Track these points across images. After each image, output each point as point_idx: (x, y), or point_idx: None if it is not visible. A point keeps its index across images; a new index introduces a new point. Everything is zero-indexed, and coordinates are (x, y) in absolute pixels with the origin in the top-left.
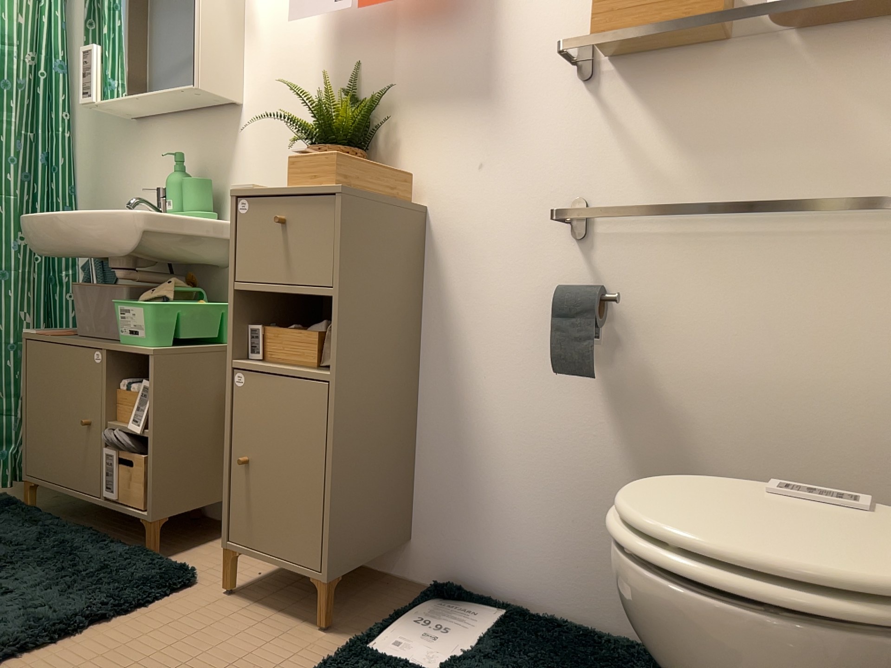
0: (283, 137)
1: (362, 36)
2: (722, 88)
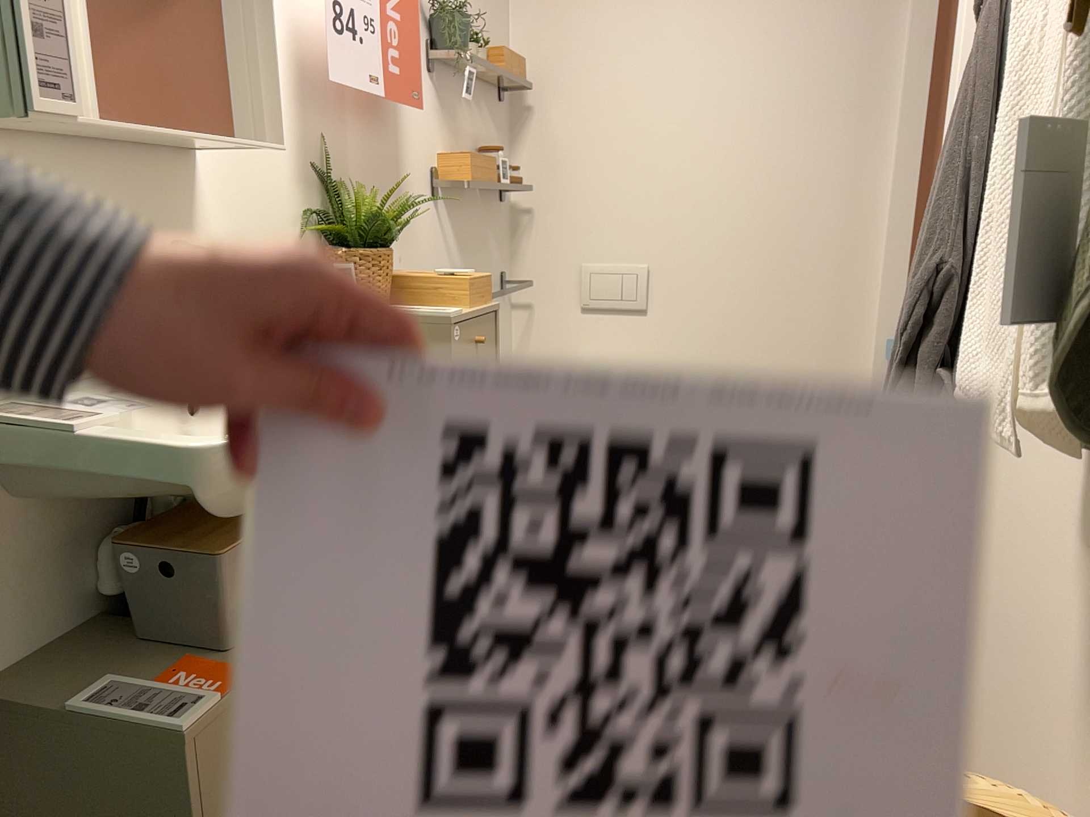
0: (257, 213)
1: (322, 100)
2: (469, 215)
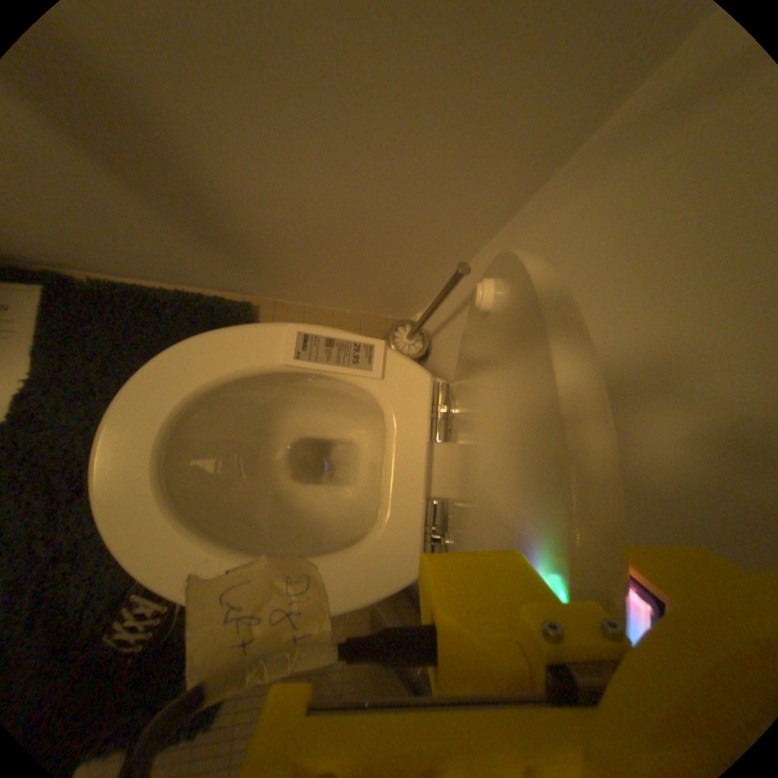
0: None
1: None
2: None
